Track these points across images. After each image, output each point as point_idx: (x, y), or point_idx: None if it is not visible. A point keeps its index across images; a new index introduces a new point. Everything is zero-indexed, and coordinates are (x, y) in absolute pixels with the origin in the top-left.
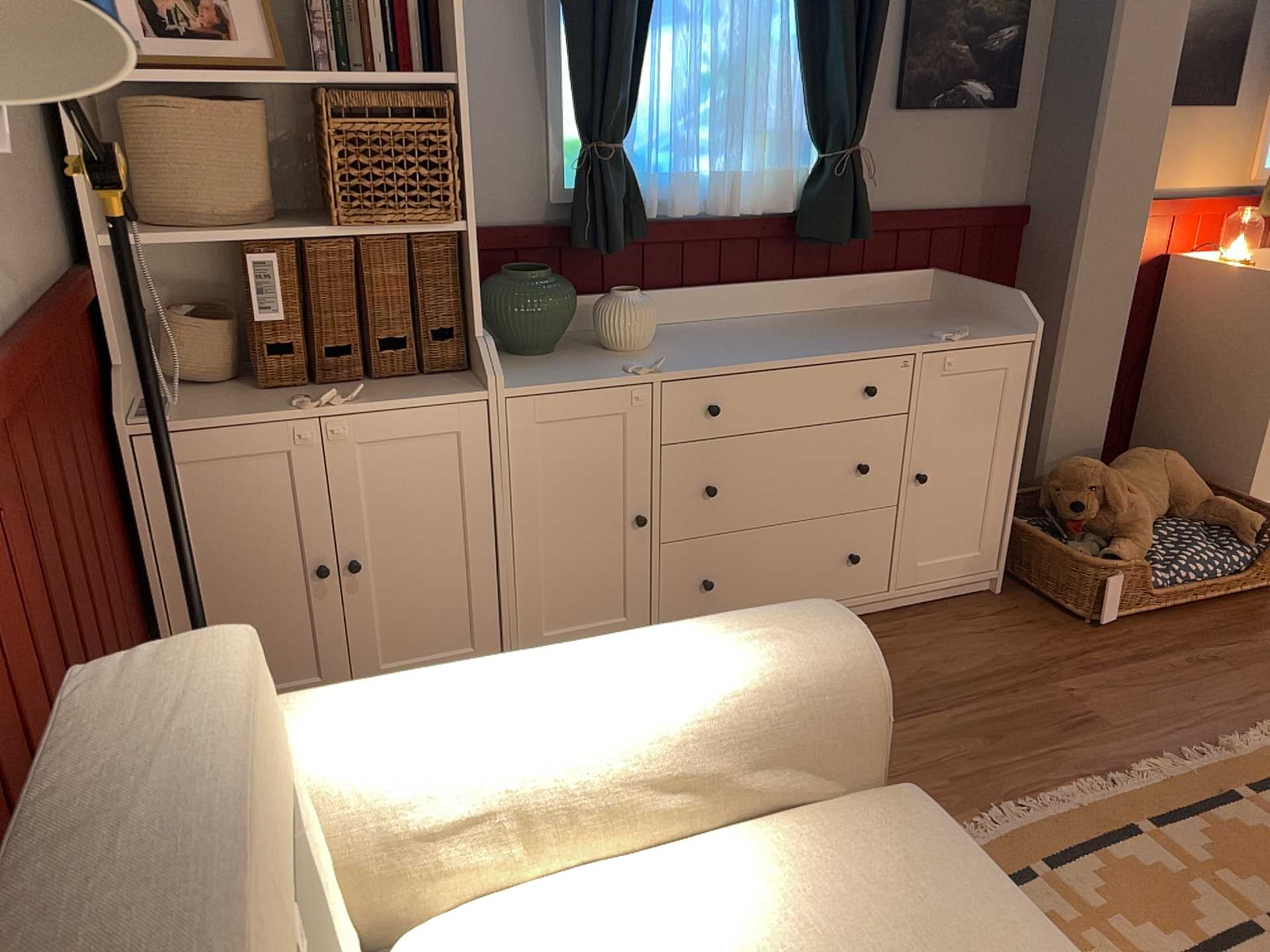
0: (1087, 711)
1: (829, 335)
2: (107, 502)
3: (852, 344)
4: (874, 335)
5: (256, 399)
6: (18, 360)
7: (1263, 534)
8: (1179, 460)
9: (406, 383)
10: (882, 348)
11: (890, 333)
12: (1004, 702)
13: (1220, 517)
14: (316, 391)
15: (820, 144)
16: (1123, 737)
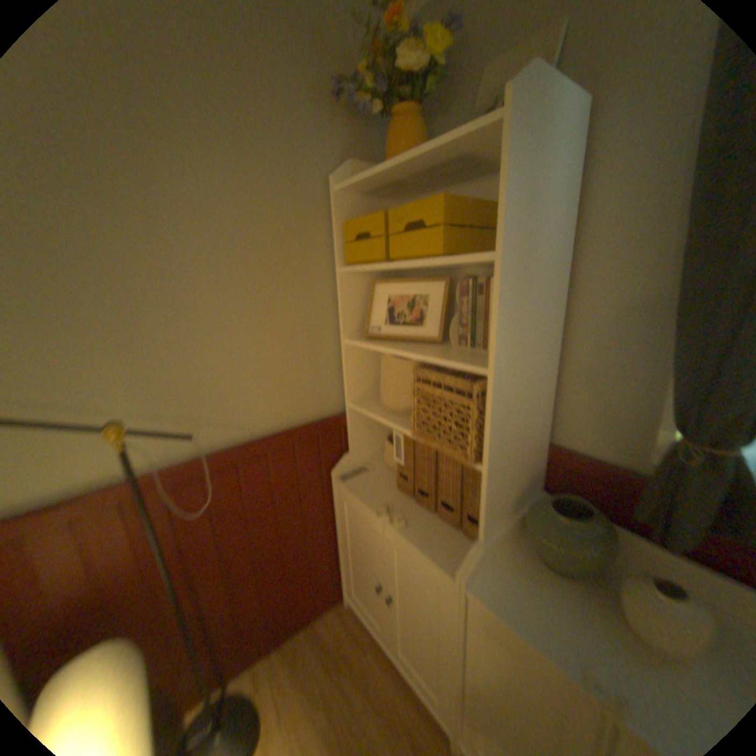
0: None
1: None
2: (313, 505)
3: None
4: None
5: (388, 493)
6: (193, 469)
7: None
8: None
9: (447, 533)
10: None
11: None
12: None
13: None
14: (411, 506)
15: None
16: None
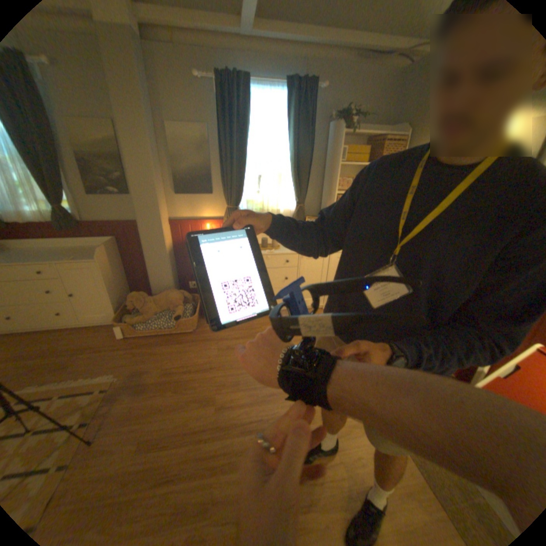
0: (70, 365)
1: (46, 256)
2: None
3: (40, 259)
4: (56, 257)
5: None
6: None
7: (176, 319)
8: (173, 294)
9: None
10: (42, 262)
11: (62, 256)
12: (56, 359)
13: (176, 312)
14: None
15: (50, 204)
16: (63, 375)
